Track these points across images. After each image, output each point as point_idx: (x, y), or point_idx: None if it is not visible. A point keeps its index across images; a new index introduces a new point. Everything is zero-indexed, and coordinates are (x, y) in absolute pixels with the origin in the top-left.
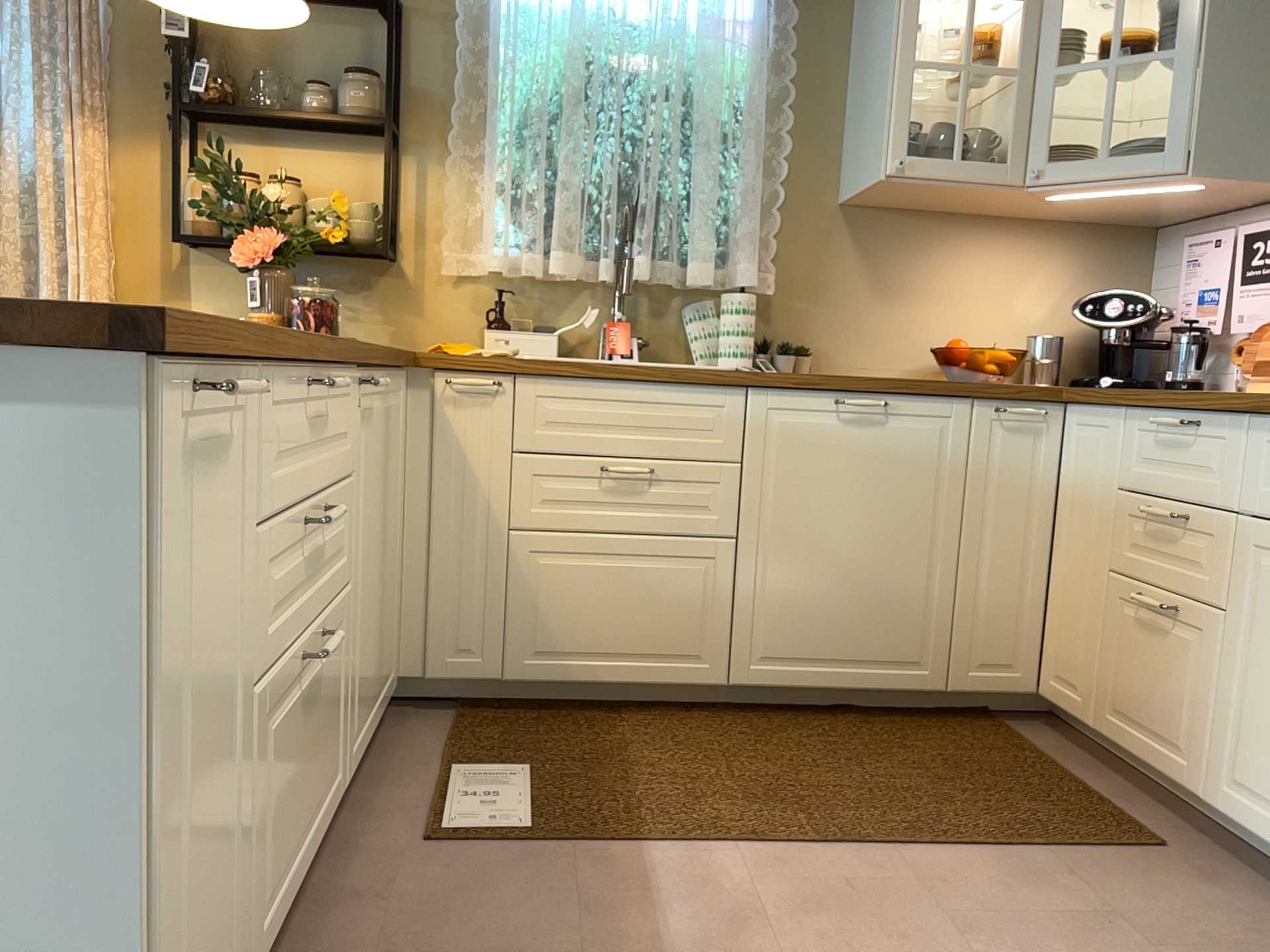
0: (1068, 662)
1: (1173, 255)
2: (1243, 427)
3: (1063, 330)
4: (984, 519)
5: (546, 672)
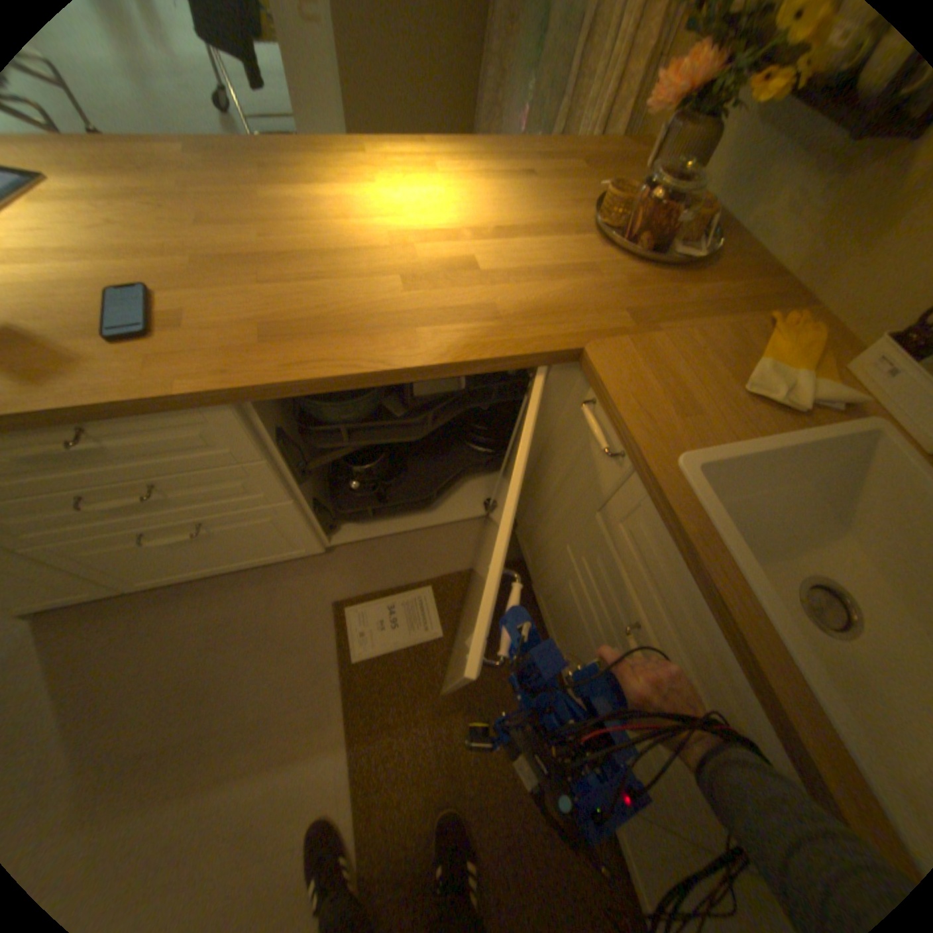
0: None
1: None
2: None
3: None
4: None
5: (545, 619)
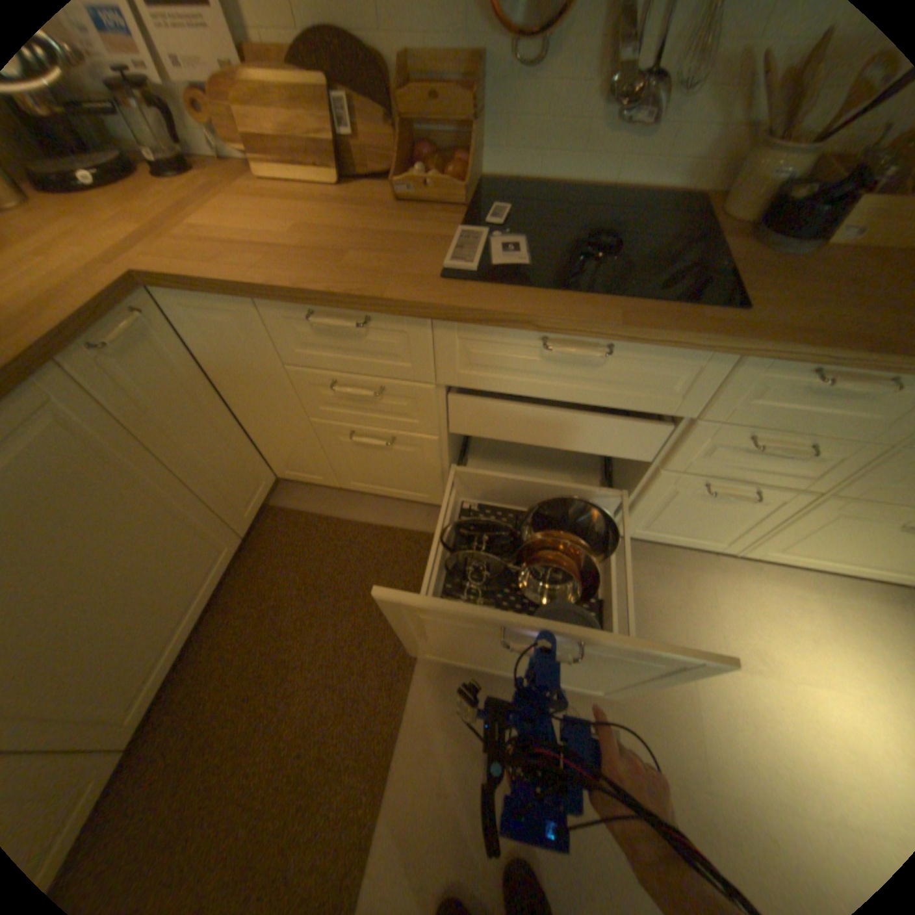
0: (294, 463)
1: None
2: (423, 323)
3: None
4: (169, 440)
5: None
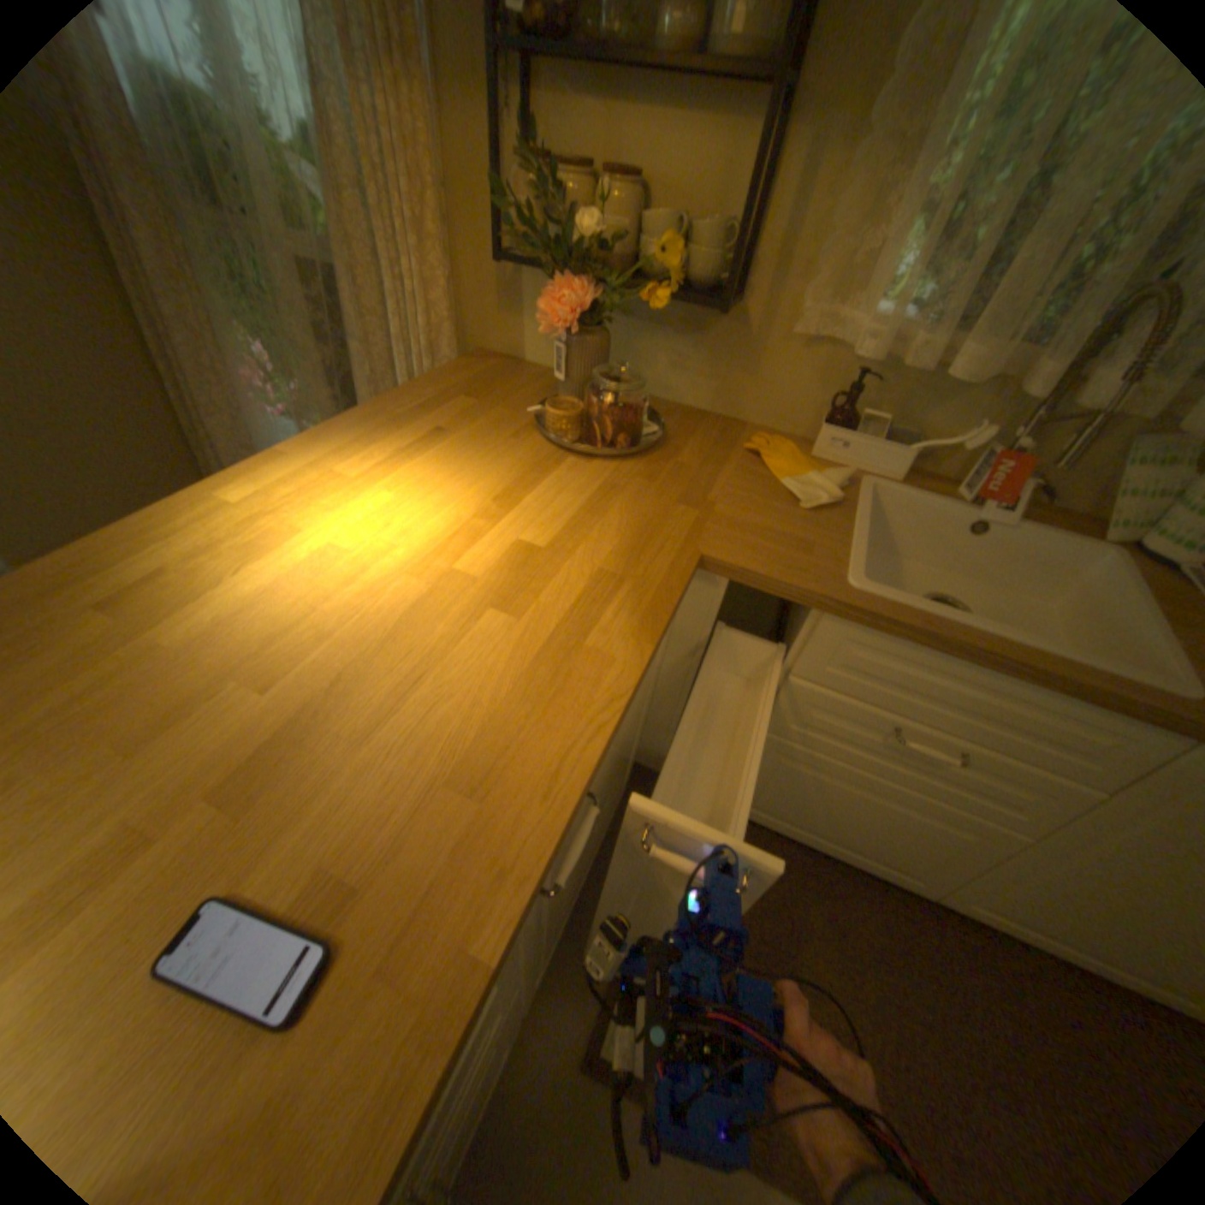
0: None
1: None
2: None
3: None
4: None
5: (761, 821)
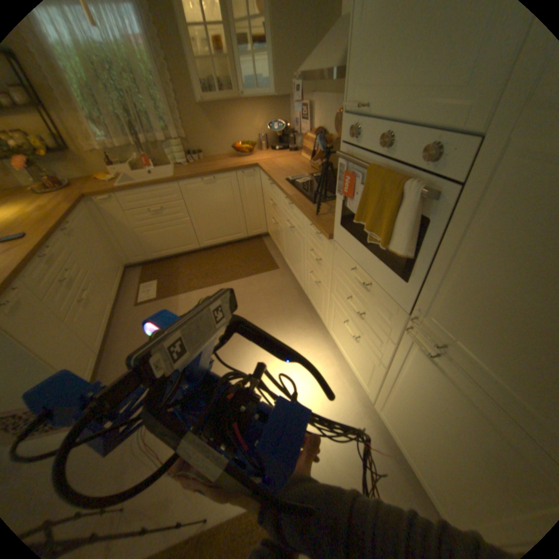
0: (268, 228)
1: (292, 103)
2: (277, 188)
3: (268, 130)
4: (245, 199)
5: (157, 256)
